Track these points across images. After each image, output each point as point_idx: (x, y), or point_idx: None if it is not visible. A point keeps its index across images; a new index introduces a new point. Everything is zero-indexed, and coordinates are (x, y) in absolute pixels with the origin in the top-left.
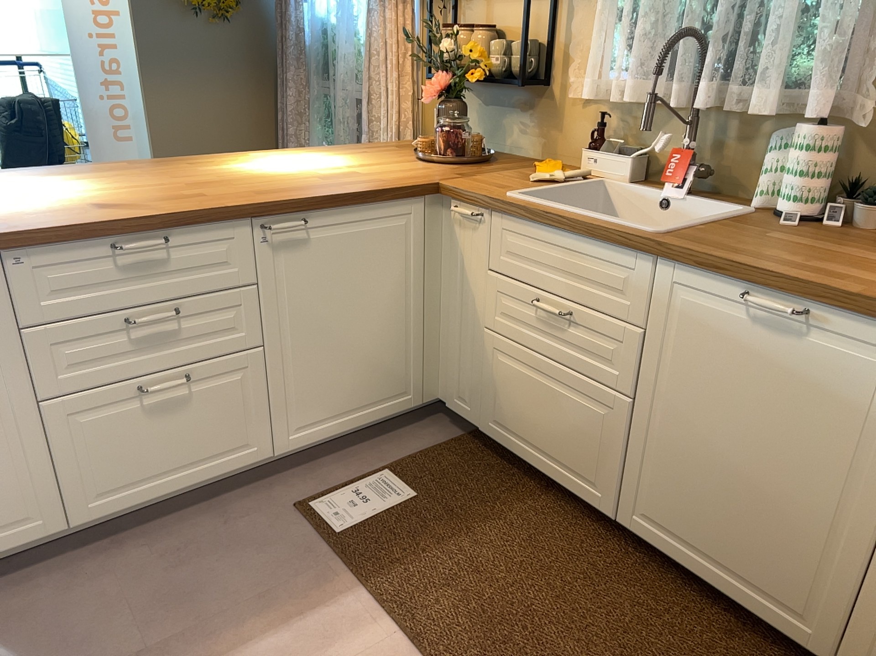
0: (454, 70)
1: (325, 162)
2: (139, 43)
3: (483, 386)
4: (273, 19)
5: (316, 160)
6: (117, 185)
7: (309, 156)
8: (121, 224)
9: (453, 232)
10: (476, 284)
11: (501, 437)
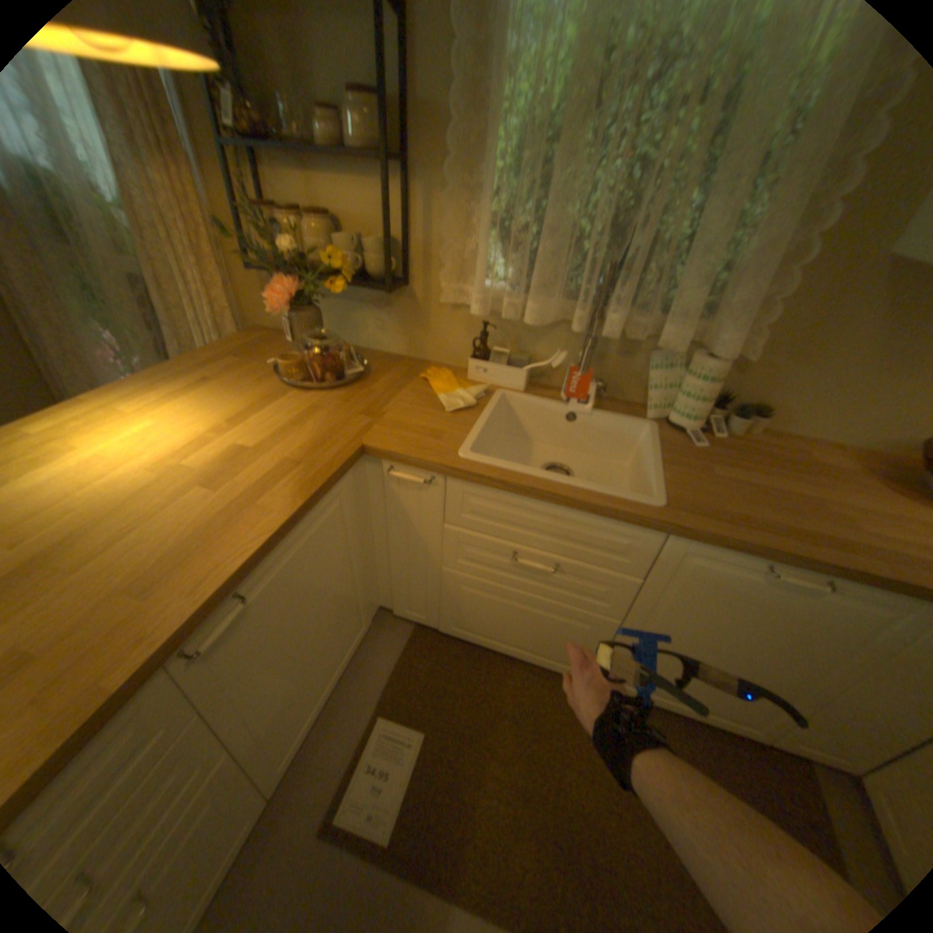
0: (303, 274)
1: (172, 425)
2: None
3: (442, 606)
4: None
5: (155, 423)
6: None
7: (134, 411)
8: None
9: (389, 489)
10: (428, 534)
11: (465, 637)
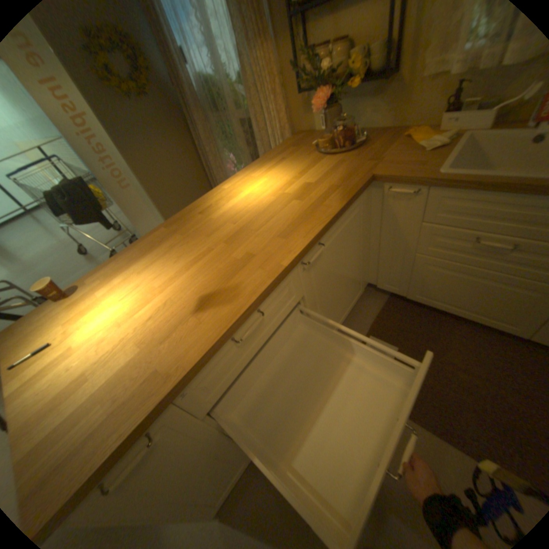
0: (333, 81)
1: (274, 178)
2: (104, 129)
3: (412, 280)
4: (167, 83)
5: (267, 179)
6: (181, 262)
7: (257, 175)
8: (232, 325)
9: (385, 203)
10: (409, 231)
11: (426, 301)
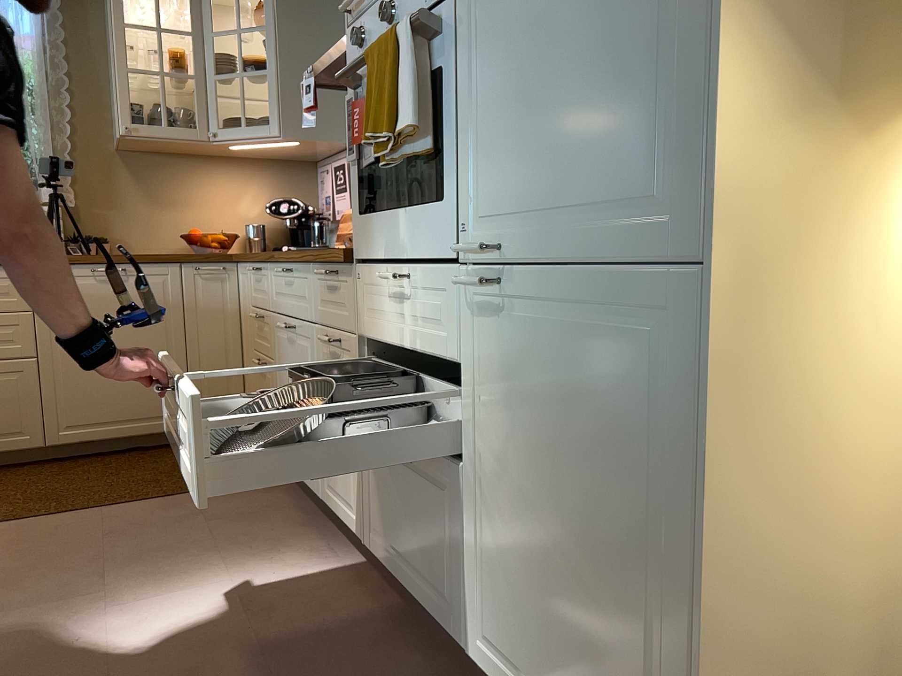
0: None
1: None
2: None
3: None
4: None
5: None
6: None
7: None
8: None
9: None
10: None
11: None
